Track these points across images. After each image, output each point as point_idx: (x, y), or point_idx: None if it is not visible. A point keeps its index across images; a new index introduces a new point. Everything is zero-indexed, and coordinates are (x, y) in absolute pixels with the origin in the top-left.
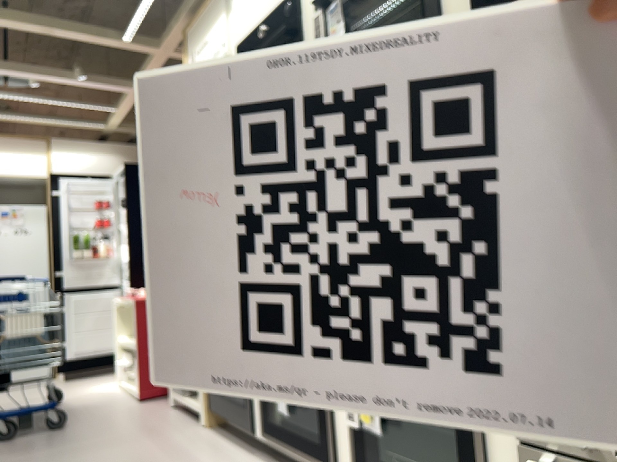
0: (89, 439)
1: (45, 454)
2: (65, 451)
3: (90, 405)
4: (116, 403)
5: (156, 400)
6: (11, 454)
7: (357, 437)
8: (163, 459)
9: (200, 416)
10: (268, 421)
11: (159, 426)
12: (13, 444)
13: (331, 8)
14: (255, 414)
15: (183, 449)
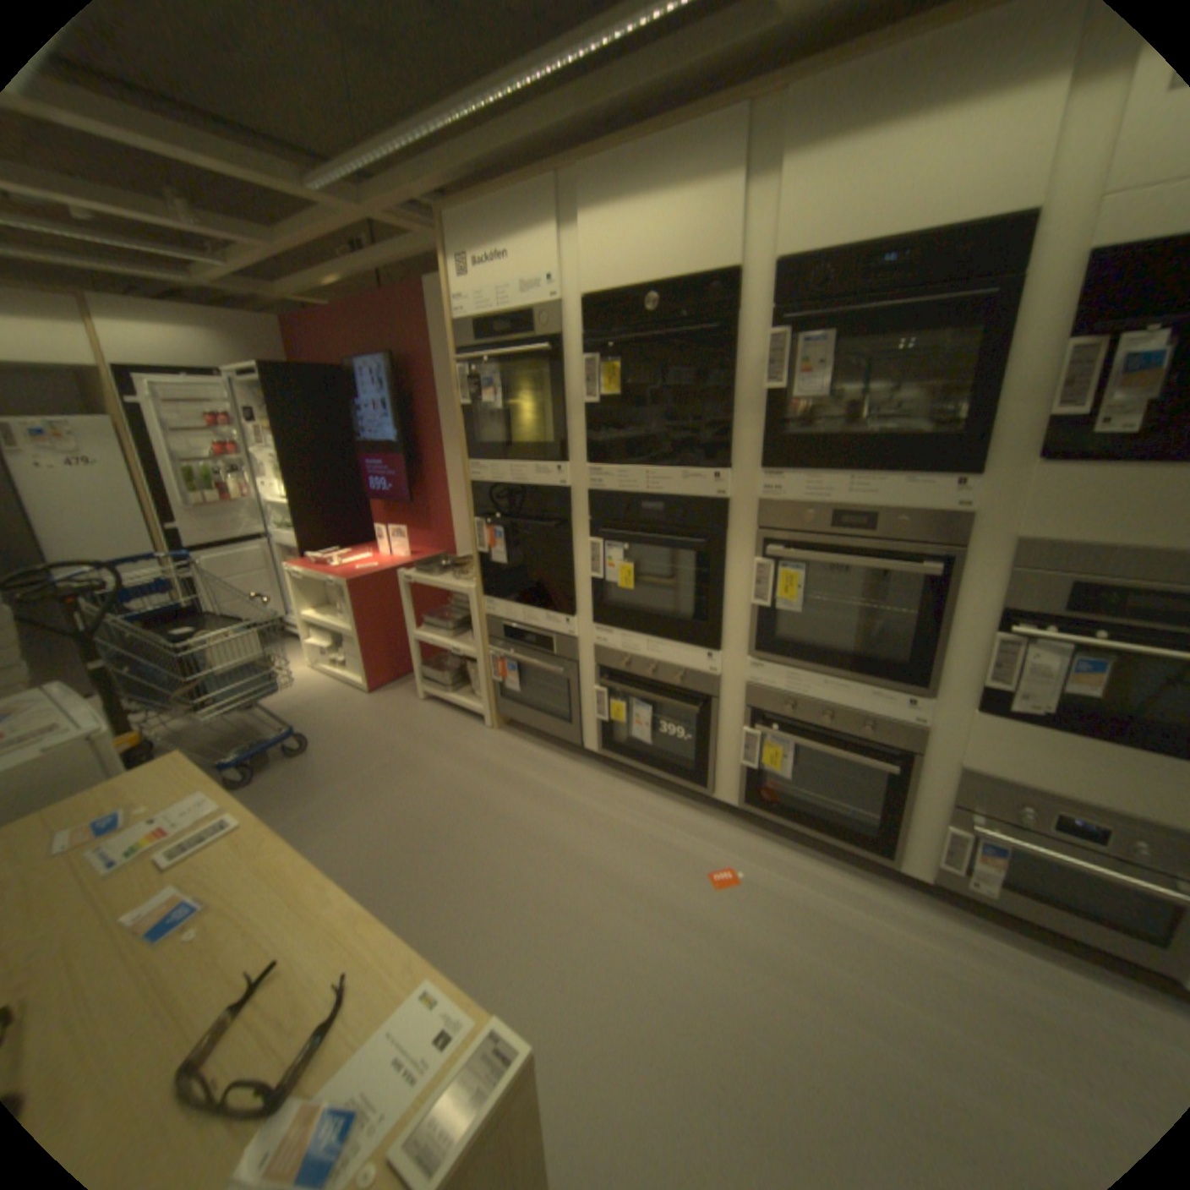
0: (363, 767)
1: (327, 800)
2: (349, 791)
3: (302, 707)
4: (337, 700)
5: (389, 690)
6: (277, 807)
7: (748, 773)
8: (487, 785)
9: (485, 720)
10: (610, 741)
11: (433, 734)
12: (260, 790)
13: (814, 339)
14: (585, 731)
15: (496, 766)
